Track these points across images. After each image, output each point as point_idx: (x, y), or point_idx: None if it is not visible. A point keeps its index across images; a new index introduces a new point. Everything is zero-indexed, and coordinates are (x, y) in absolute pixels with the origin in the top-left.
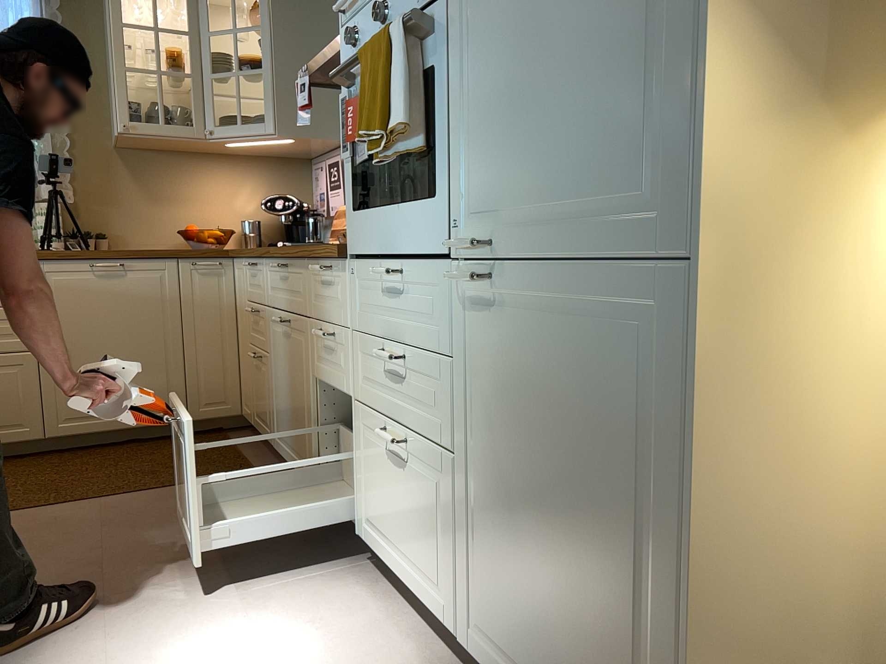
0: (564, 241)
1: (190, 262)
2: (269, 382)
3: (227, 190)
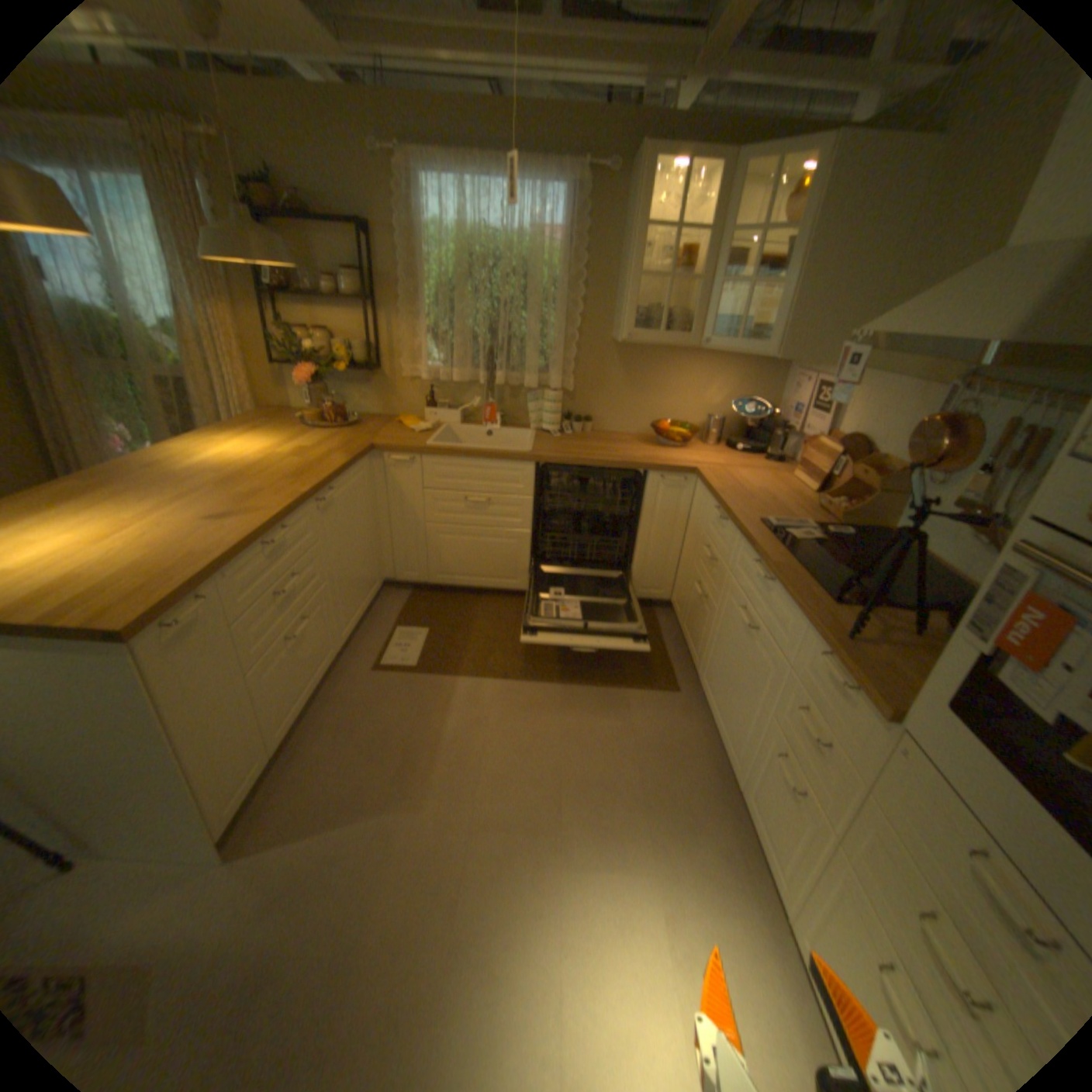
0: None
1: (659, 476)
2: (710, 630)
3: (702, 383)
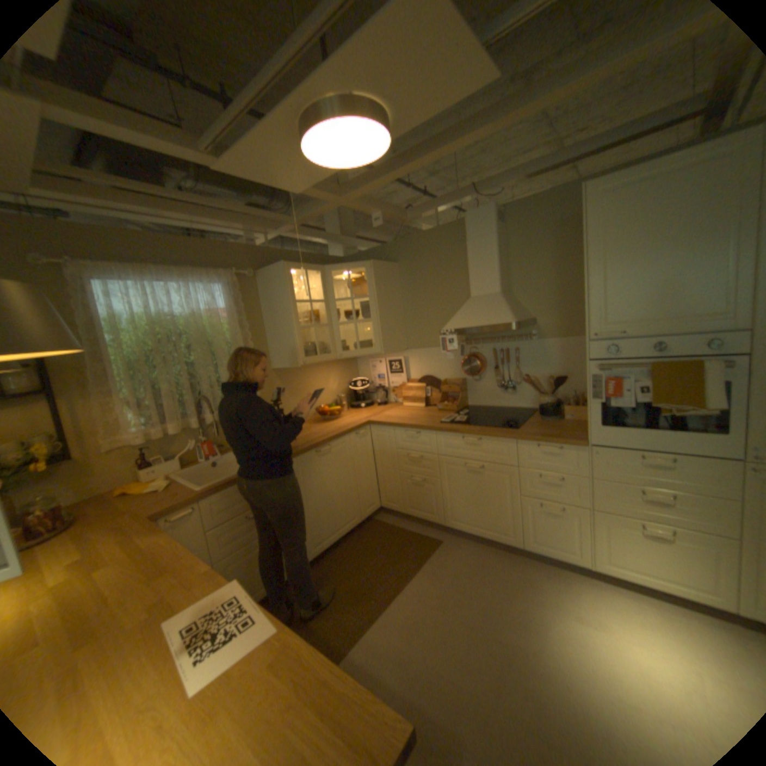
0: None
1: (354, 434)
2: (439, 494)
3: (324, 380)
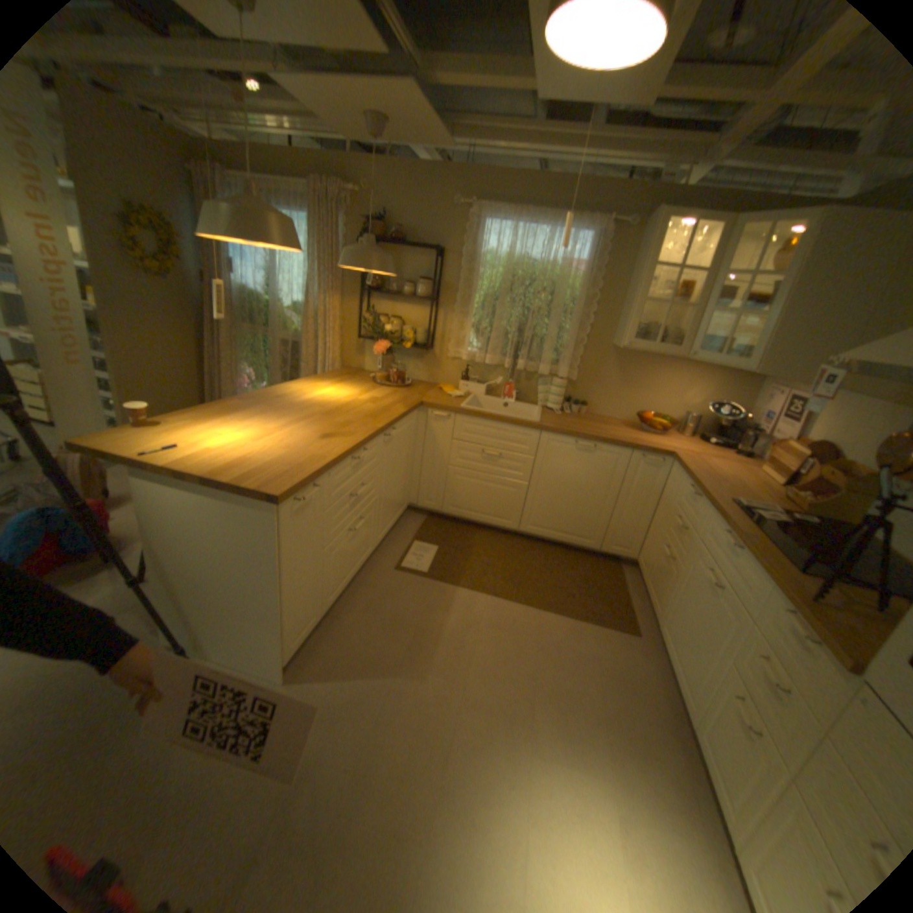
0: None
1: (641, 454)
2: (675, 587)
3: (684, 385)
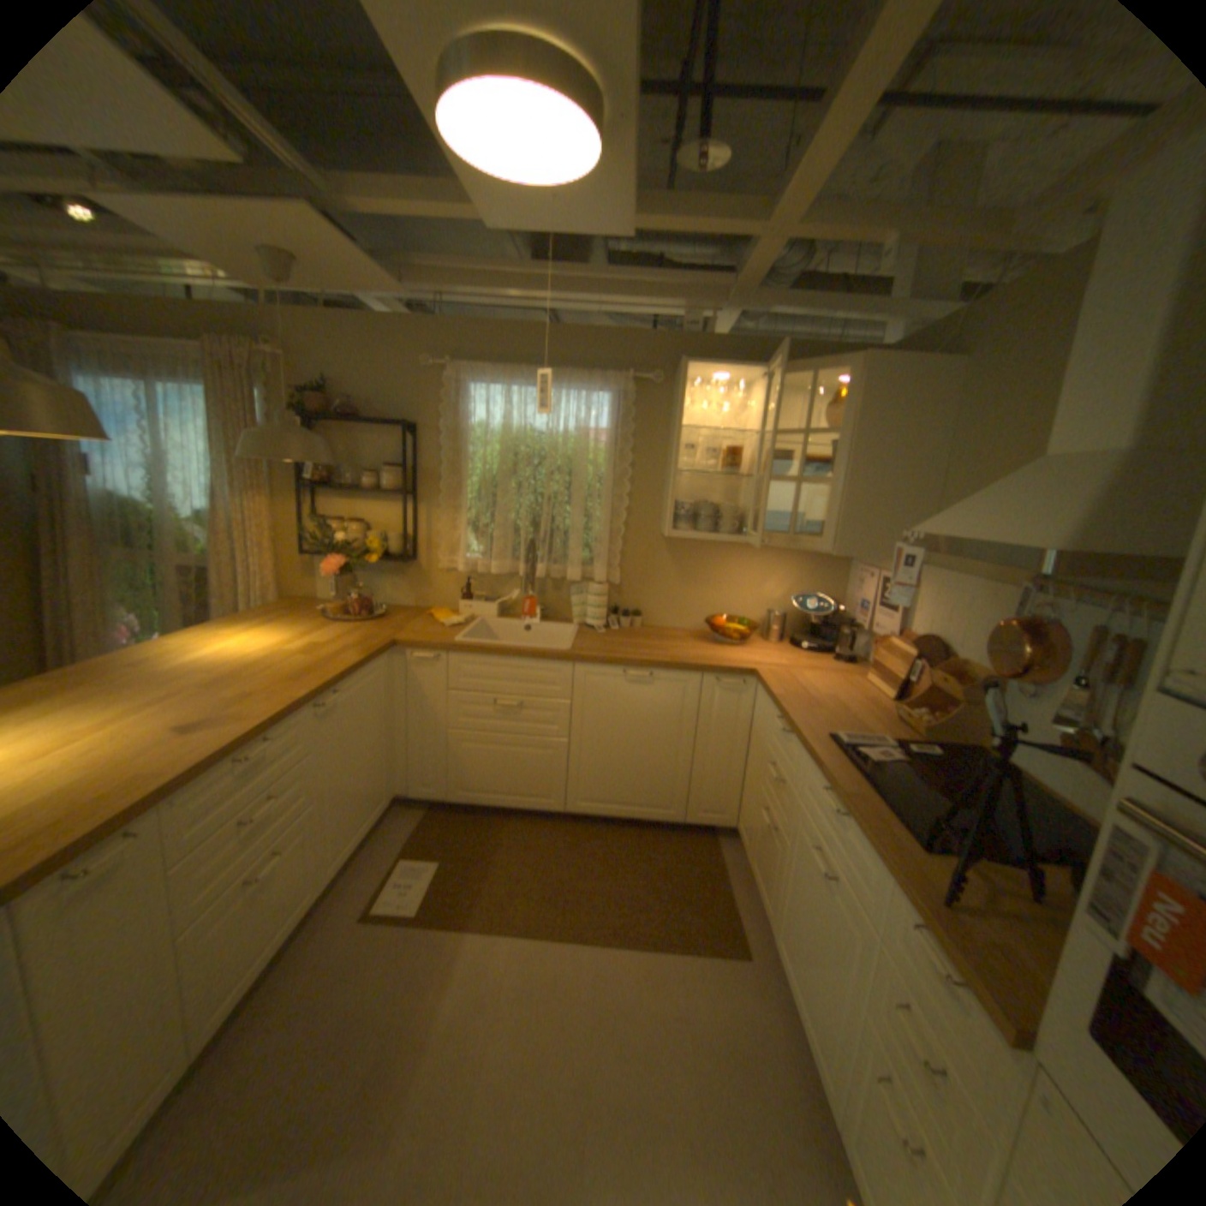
0: None
1: (715, 678)
2: (783, 873)
3: (759, 576)
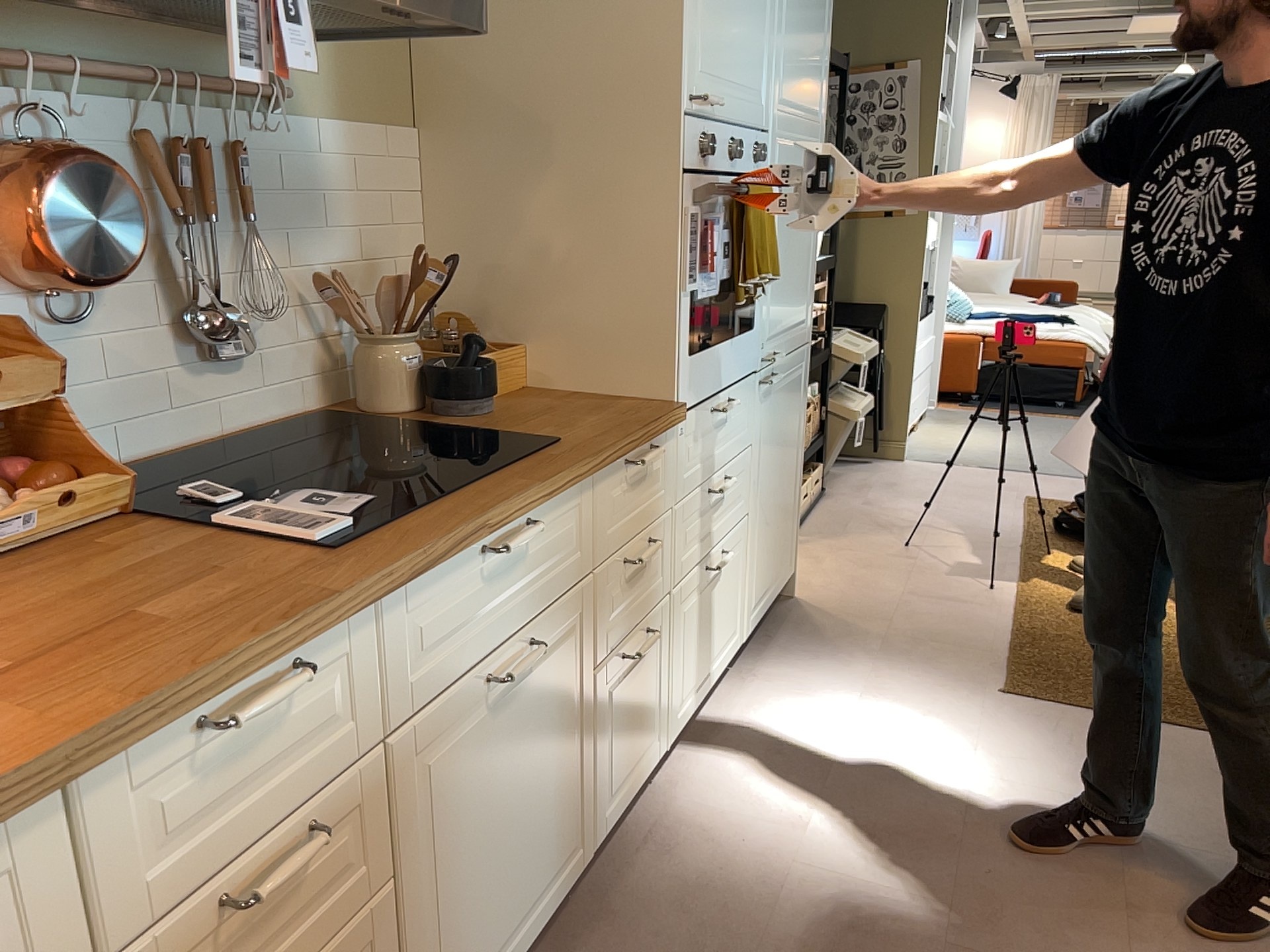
0: (790, 343)
1: None
2: None
3: None
